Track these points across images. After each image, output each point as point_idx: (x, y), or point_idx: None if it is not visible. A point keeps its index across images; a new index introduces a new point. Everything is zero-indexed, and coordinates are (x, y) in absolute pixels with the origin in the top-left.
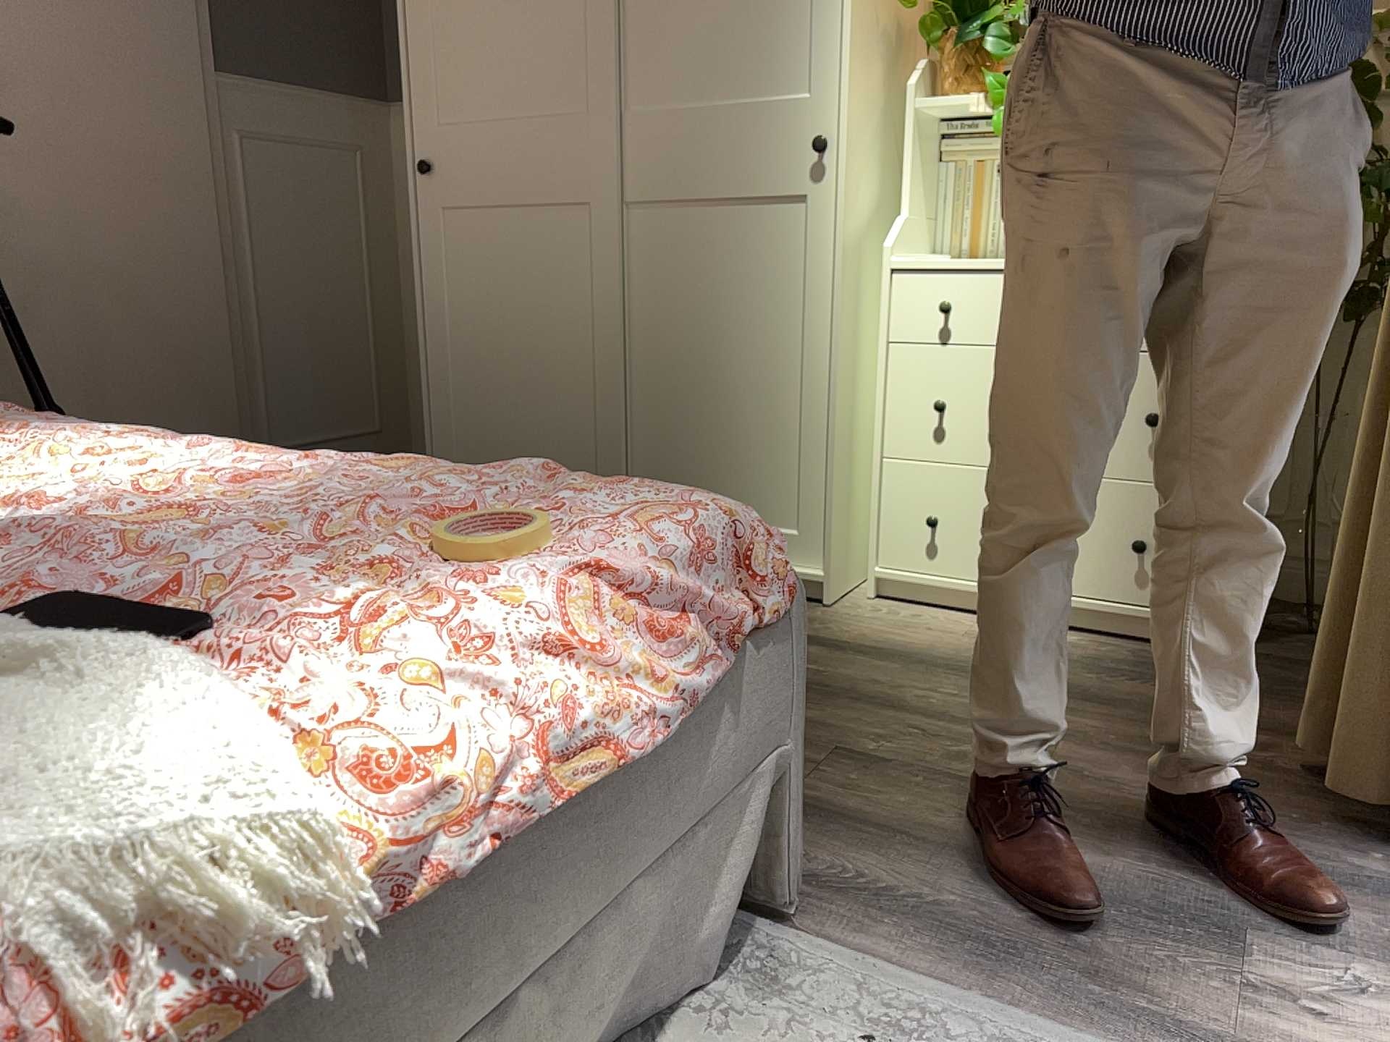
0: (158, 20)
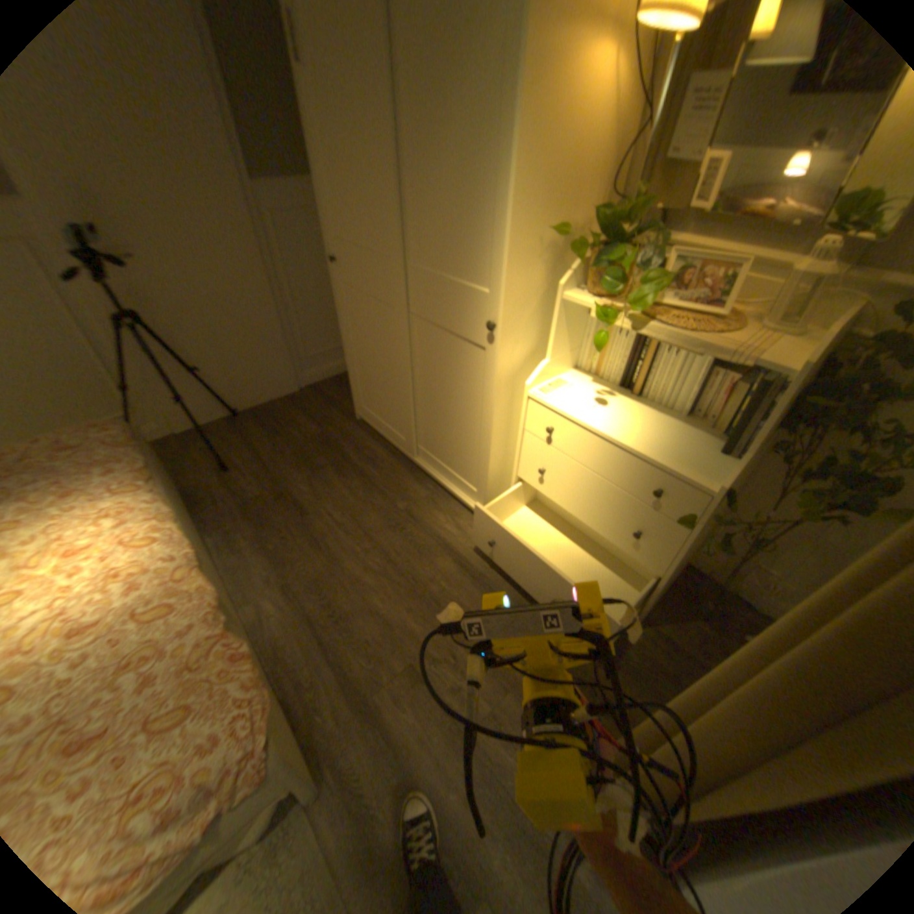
0: (203, 155)
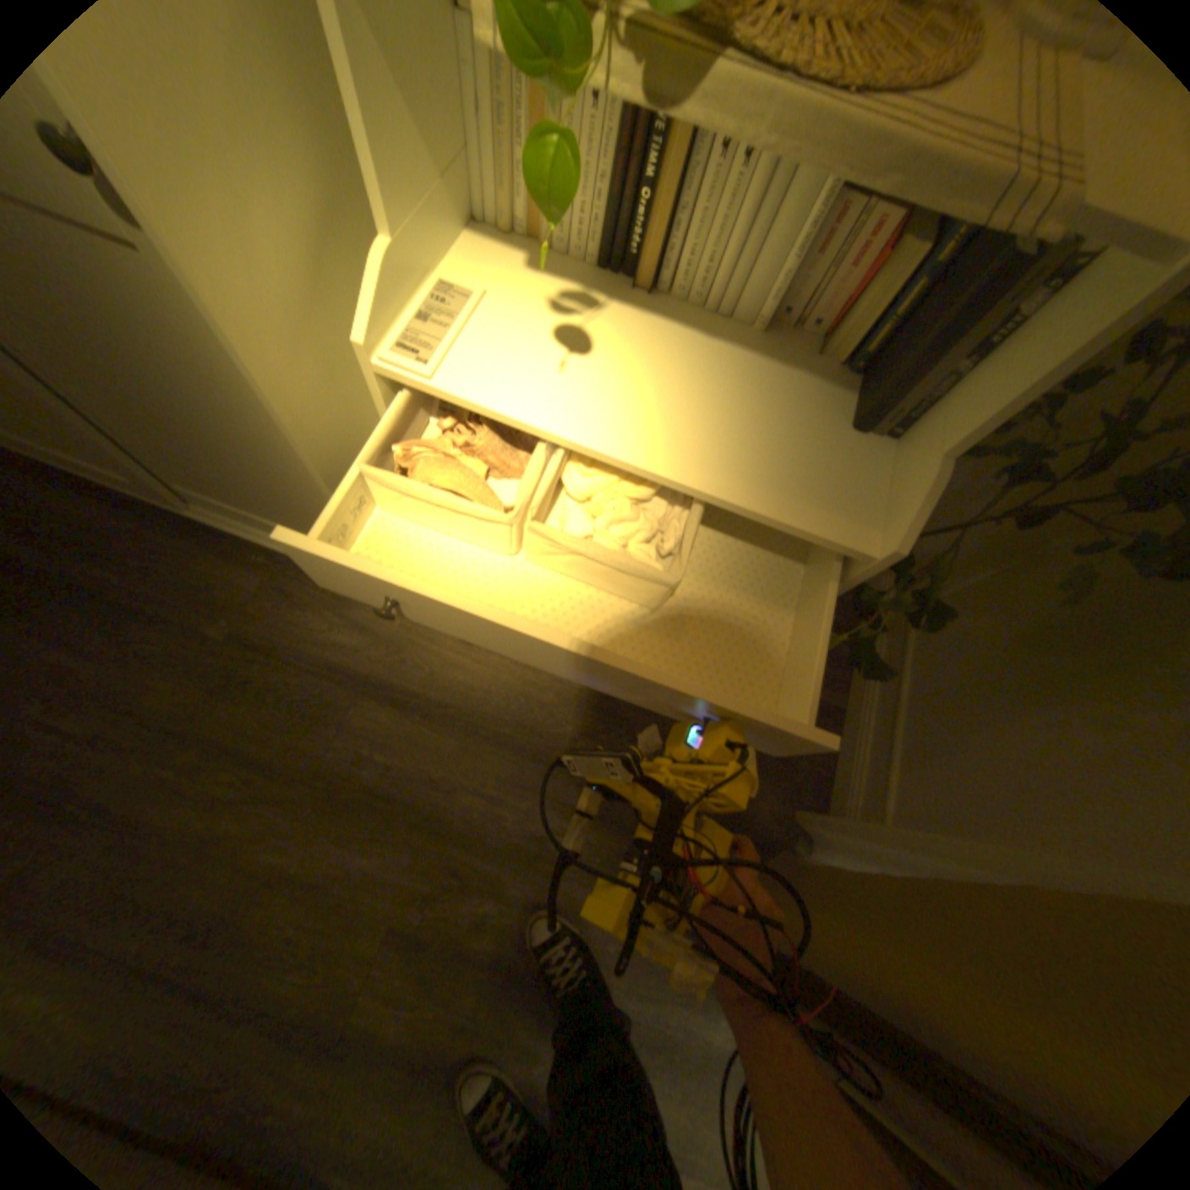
0: None
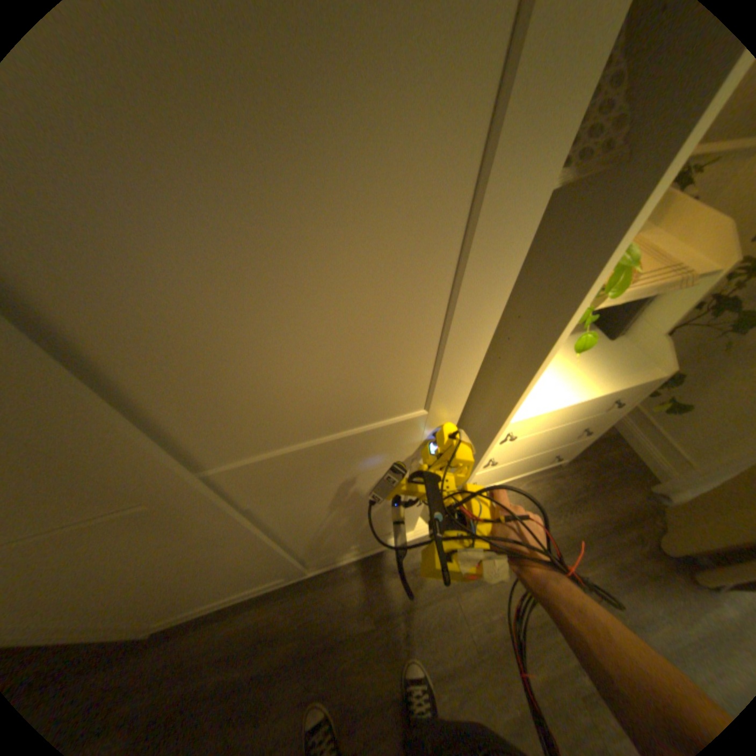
0: None
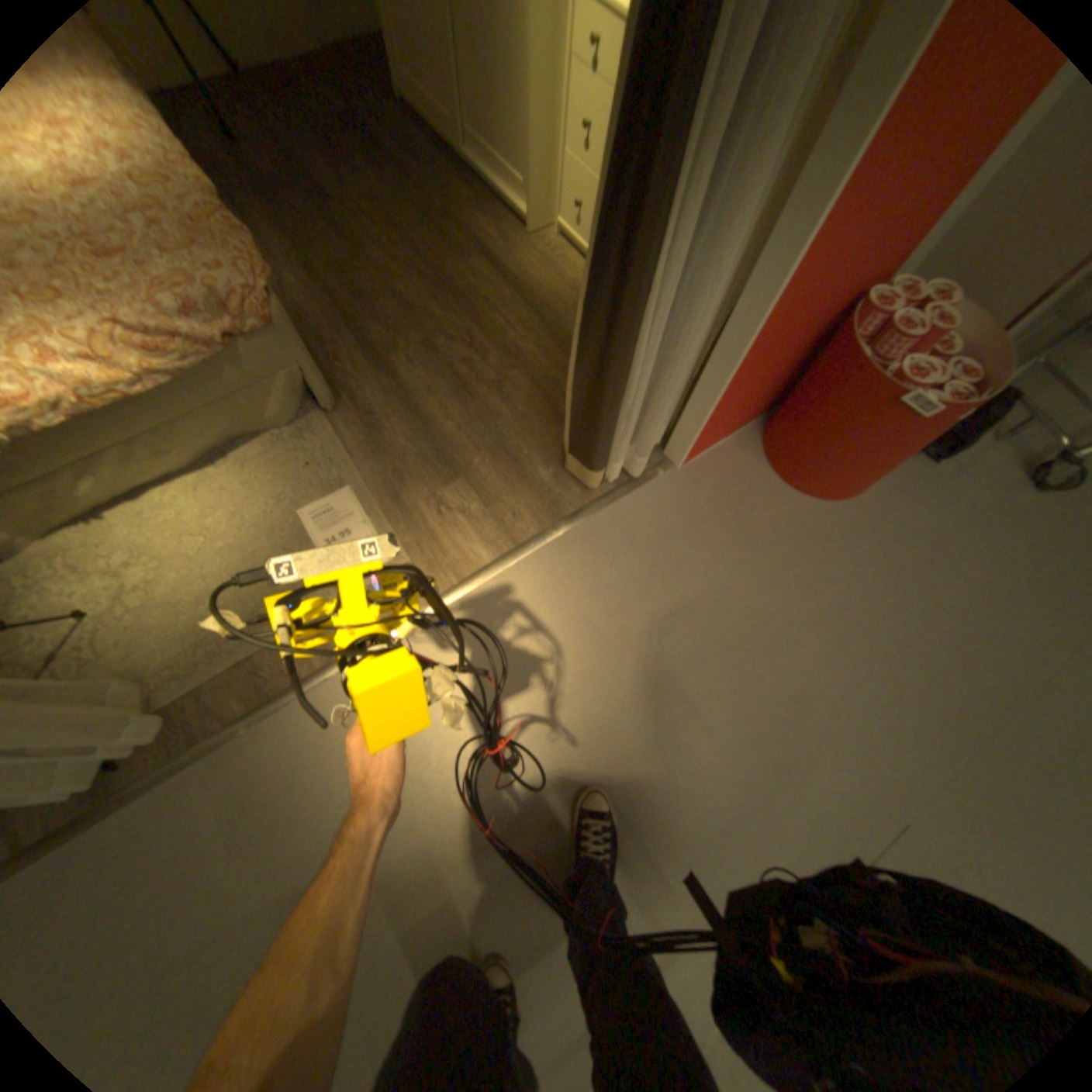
0: None
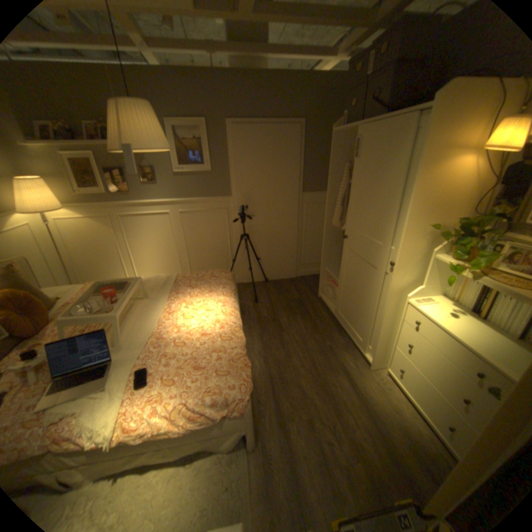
0: (289, 185)
